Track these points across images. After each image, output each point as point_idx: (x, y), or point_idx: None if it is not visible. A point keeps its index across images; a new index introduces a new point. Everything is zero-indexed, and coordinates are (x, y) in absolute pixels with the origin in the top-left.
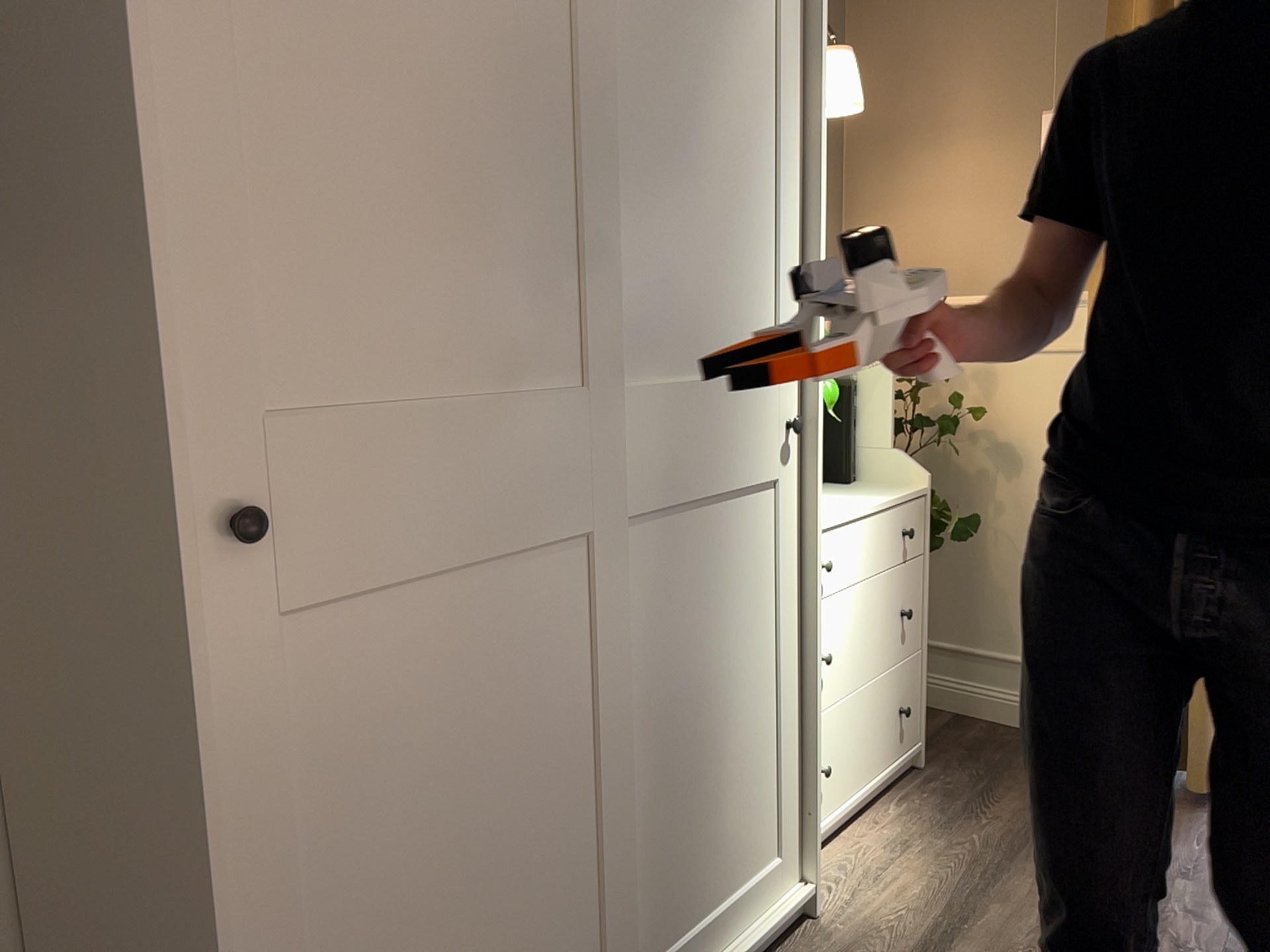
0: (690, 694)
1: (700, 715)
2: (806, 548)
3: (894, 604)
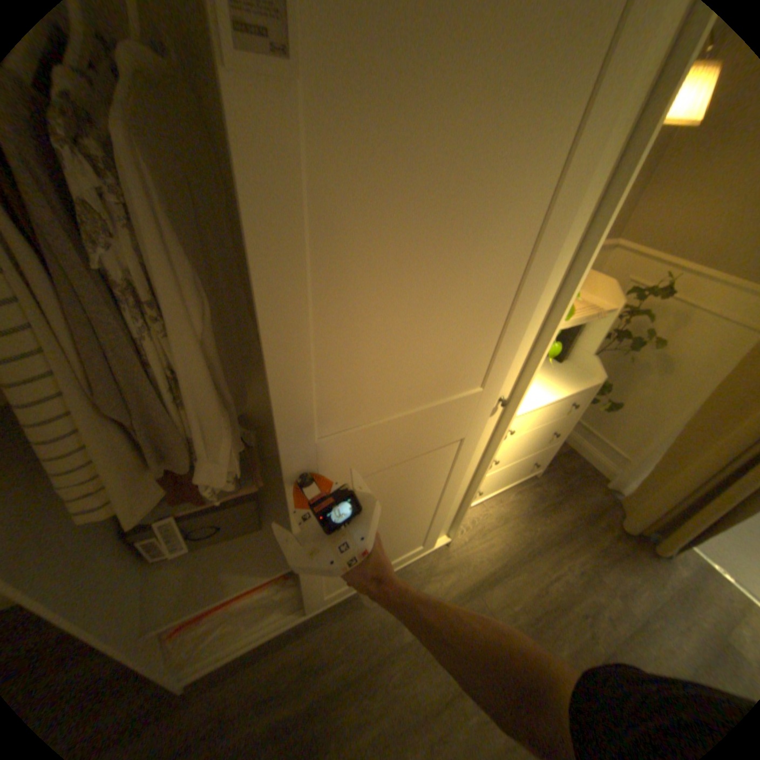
0: (395, 514)
1: (401, 517)
2: (496, 451)
3: (559, 436)
